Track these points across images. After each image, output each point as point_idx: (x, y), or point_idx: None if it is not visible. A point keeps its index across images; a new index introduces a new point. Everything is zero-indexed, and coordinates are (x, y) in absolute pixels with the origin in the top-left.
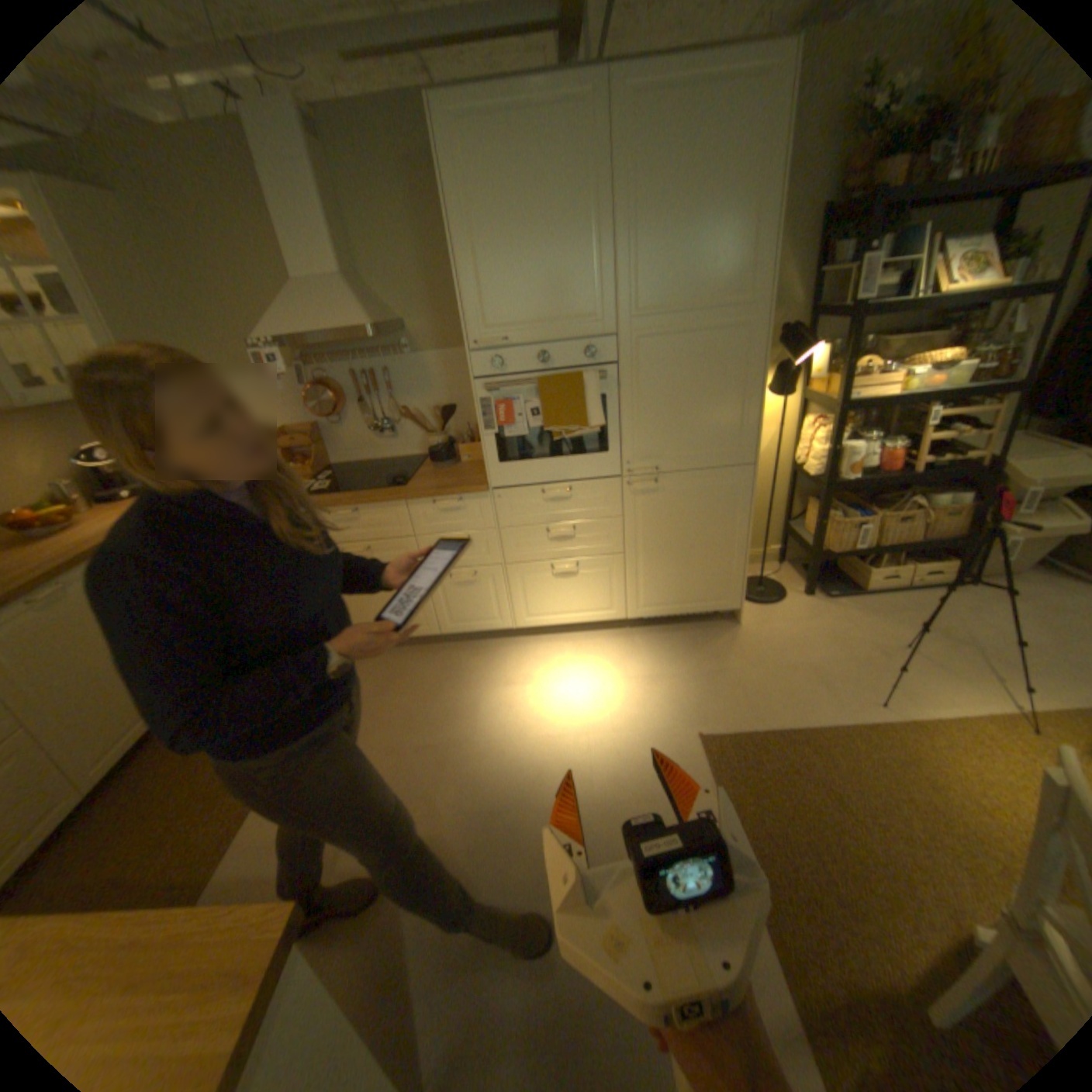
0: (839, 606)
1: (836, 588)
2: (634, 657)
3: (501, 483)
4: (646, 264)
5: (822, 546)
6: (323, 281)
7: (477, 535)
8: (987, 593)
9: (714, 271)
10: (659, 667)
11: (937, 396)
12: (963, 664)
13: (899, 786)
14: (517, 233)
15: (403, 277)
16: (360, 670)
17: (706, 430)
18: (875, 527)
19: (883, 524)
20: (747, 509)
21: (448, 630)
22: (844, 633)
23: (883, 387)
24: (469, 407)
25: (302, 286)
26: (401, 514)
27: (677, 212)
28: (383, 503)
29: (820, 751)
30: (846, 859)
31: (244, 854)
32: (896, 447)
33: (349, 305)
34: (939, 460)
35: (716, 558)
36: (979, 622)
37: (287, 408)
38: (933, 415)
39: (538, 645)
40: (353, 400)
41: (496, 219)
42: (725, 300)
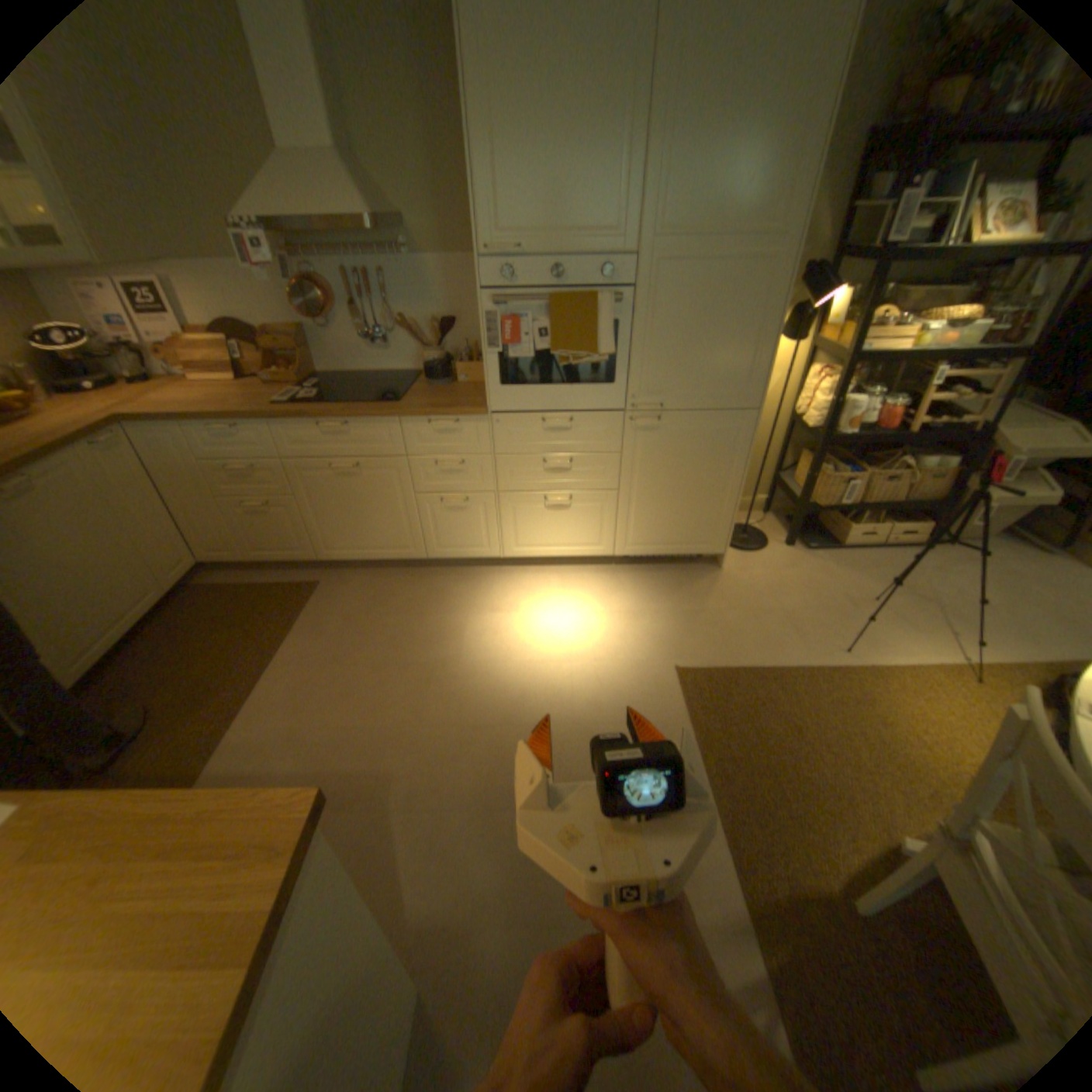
0: (817, 558)
1: (815, 540)
2: (617, 592)
3: (501, 408)
4: (678, 176)
5: (809, 498)
6: (315, 156)
7: (472, 460)
8: (953, 555)
9: (749, 192)
10: (641, 603)
11: (946, 355)
12: (923, 618)
13: (853, 722)
14: (542, 121)
15: (405, 162)
16: (344, 588)
17: (717, 369)
18: (862, 484)
19: (870, 482)
20: (745, 456)
21: (436, 555)
22: (818, 583)
23: (896, 341)
24: (468, 322)
25: (290, 160)
26: (394, 432)
27: (719, 117)
28: (375, 418)
29: (785, 688)
30: (800, 780)
31: (234, 753)
32: (896, 405)
33: (345, 189)
34: (934, 422)
35: (707, 502)
36: (943, 581)
37: (269, 305)
38: (936, 375)
39: (524, 576)
40: (343, 303)
41: (519, 101)
42: (756, 227)
